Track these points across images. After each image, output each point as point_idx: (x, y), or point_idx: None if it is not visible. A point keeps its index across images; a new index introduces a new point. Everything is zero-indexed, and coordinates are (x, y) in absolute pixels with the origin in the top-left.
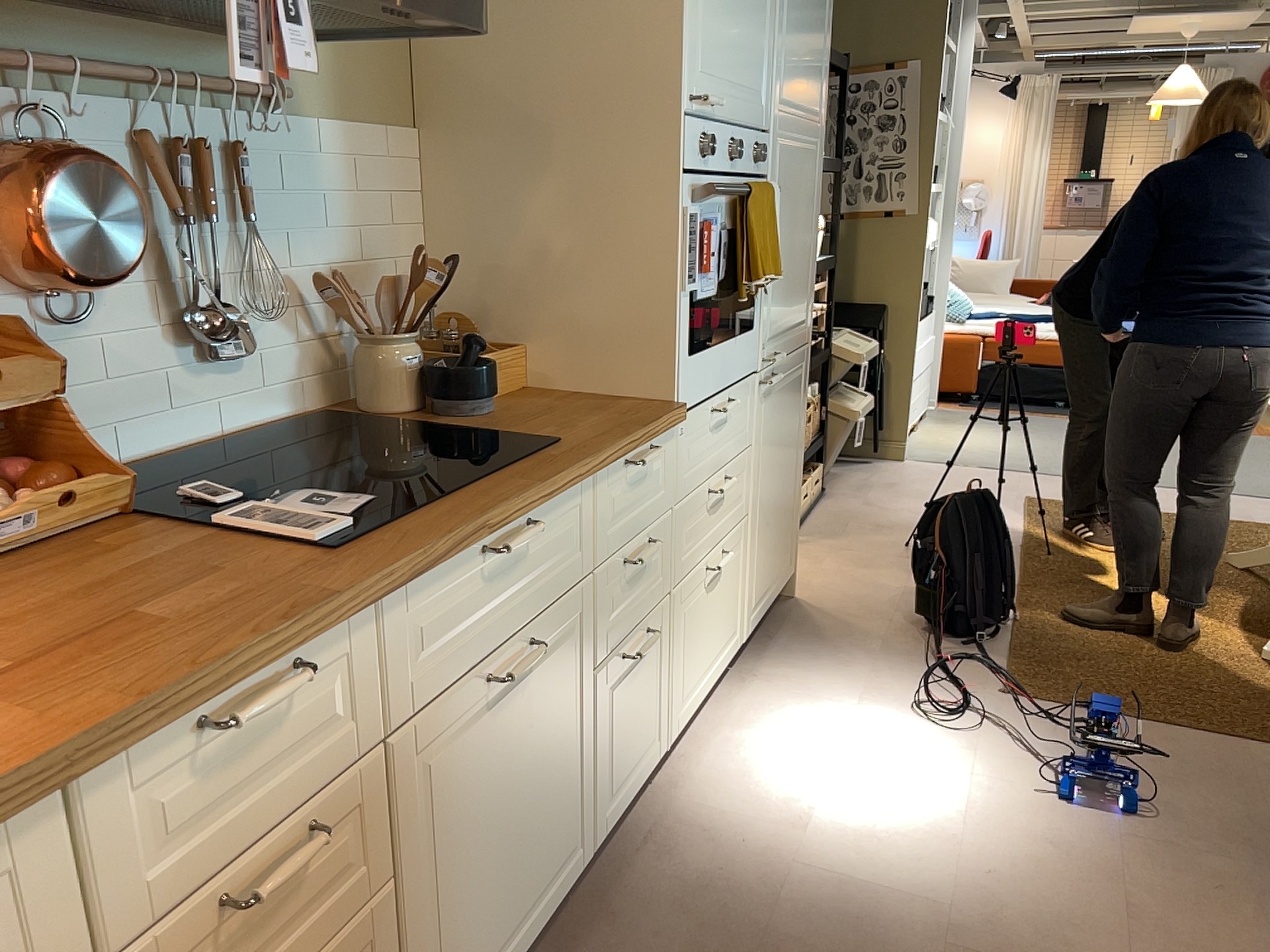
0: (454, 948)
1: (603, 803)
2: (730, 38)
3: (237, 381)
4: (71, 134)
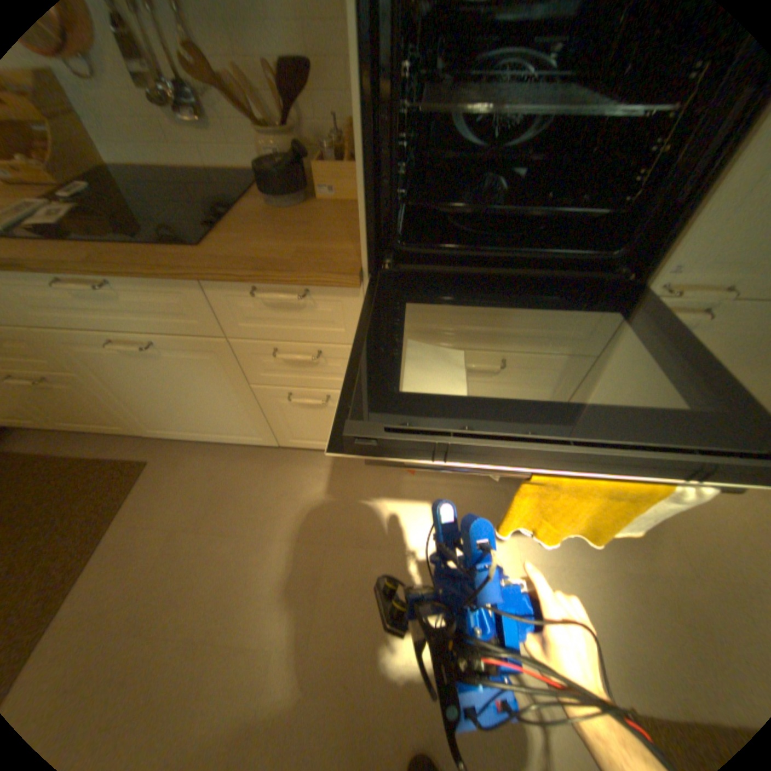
0: (144, 415)
1: (286, 437)
2: None
3: (201, 134)
4: None
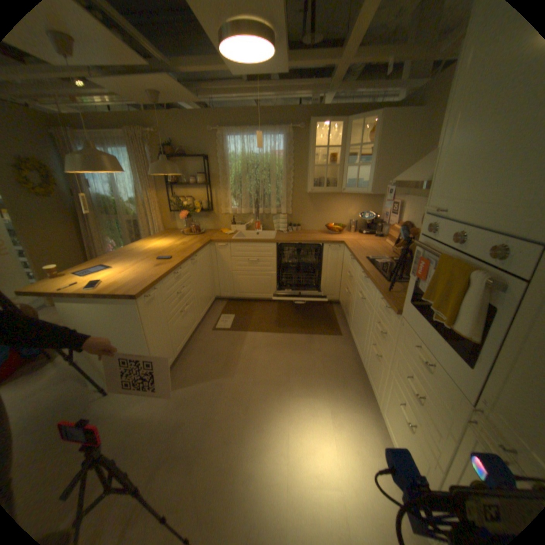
0: (353, 321)
1: (367, 367)
2: (472, 173)
3: None
4: None
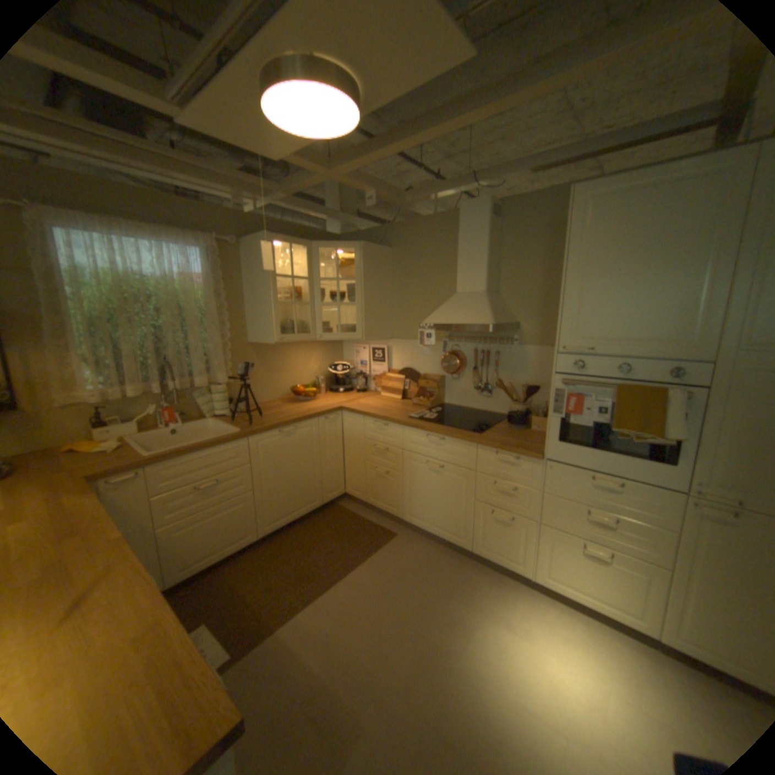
0: (414, 505)
1: (479, 546)
2: (619, 317)
3: (488, 400)
4: (460, 348)
